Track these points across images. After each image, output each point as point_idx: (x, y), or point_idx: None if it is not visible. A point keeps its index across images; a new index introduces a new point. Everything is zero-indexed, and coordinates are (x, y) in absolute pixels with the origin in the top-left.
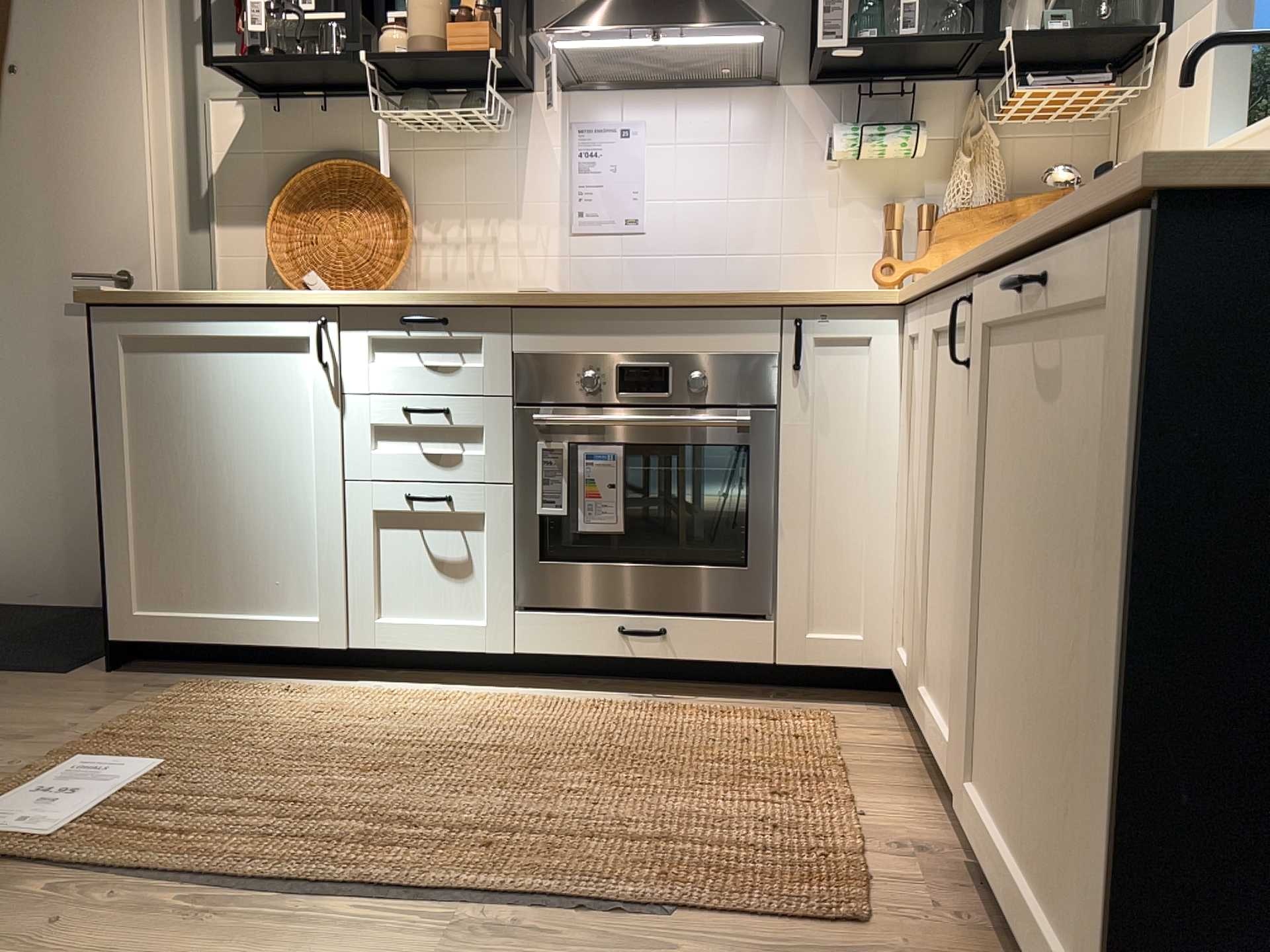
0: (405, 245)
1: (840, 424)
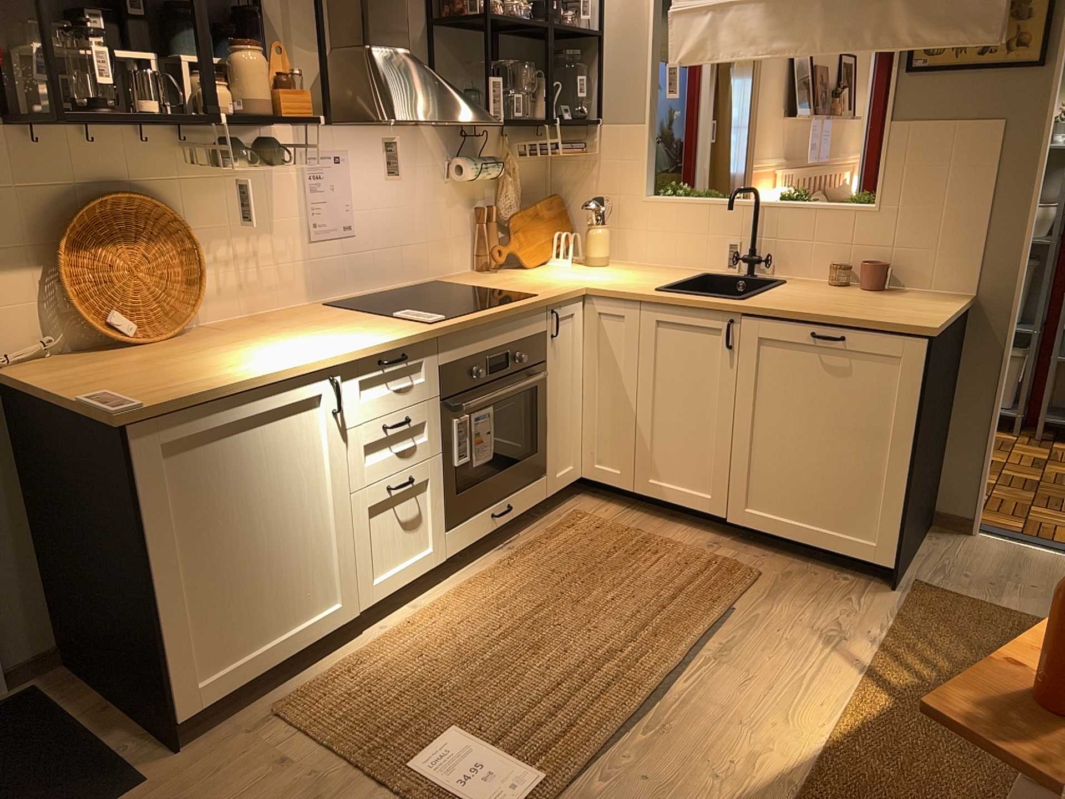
0: (206, 274)
1: (564, 361)
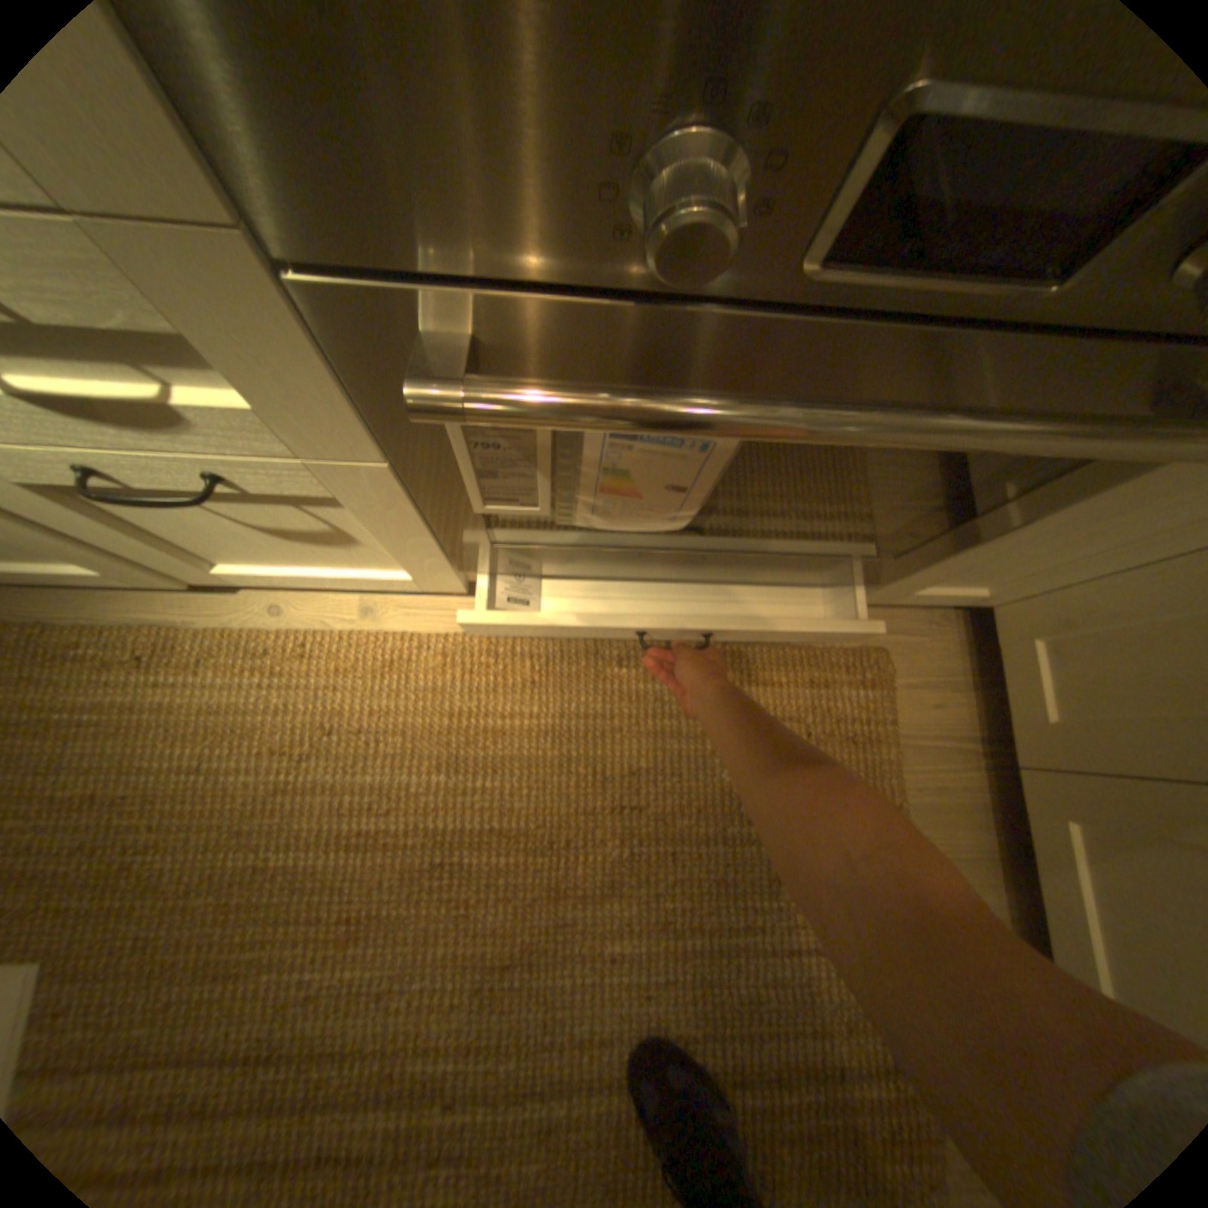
0: None
1: None
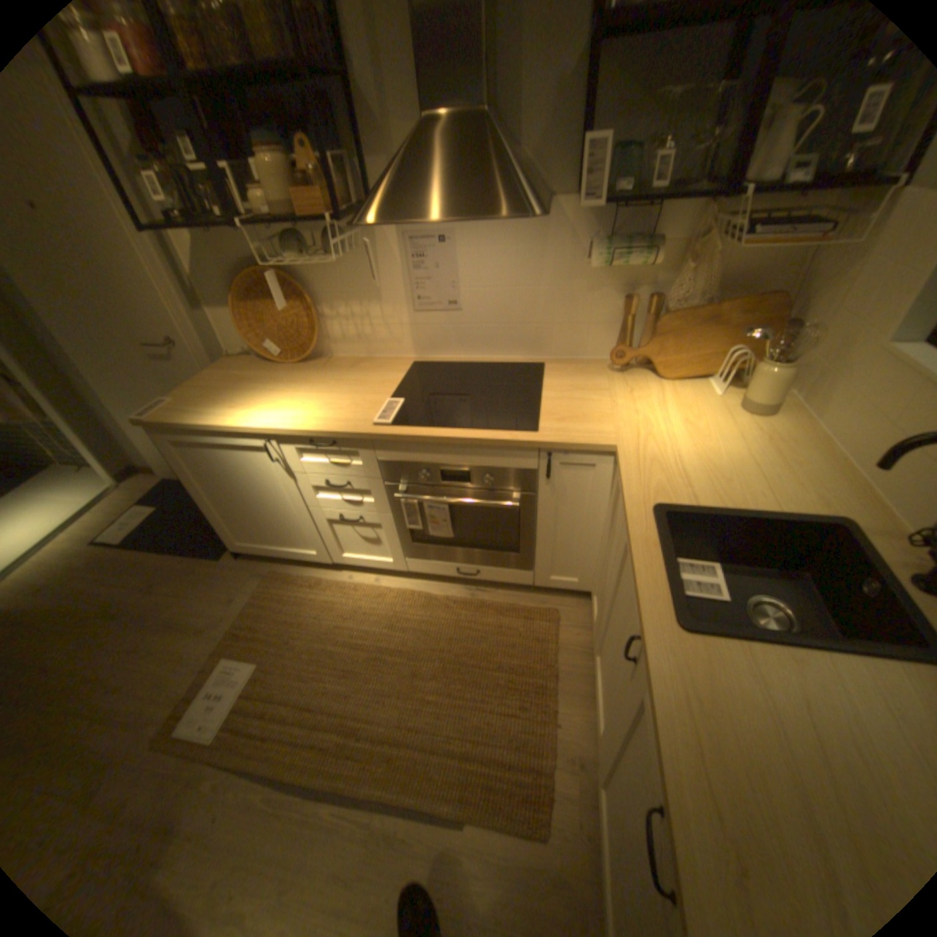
0: (315, 325)
1: (571, 501)
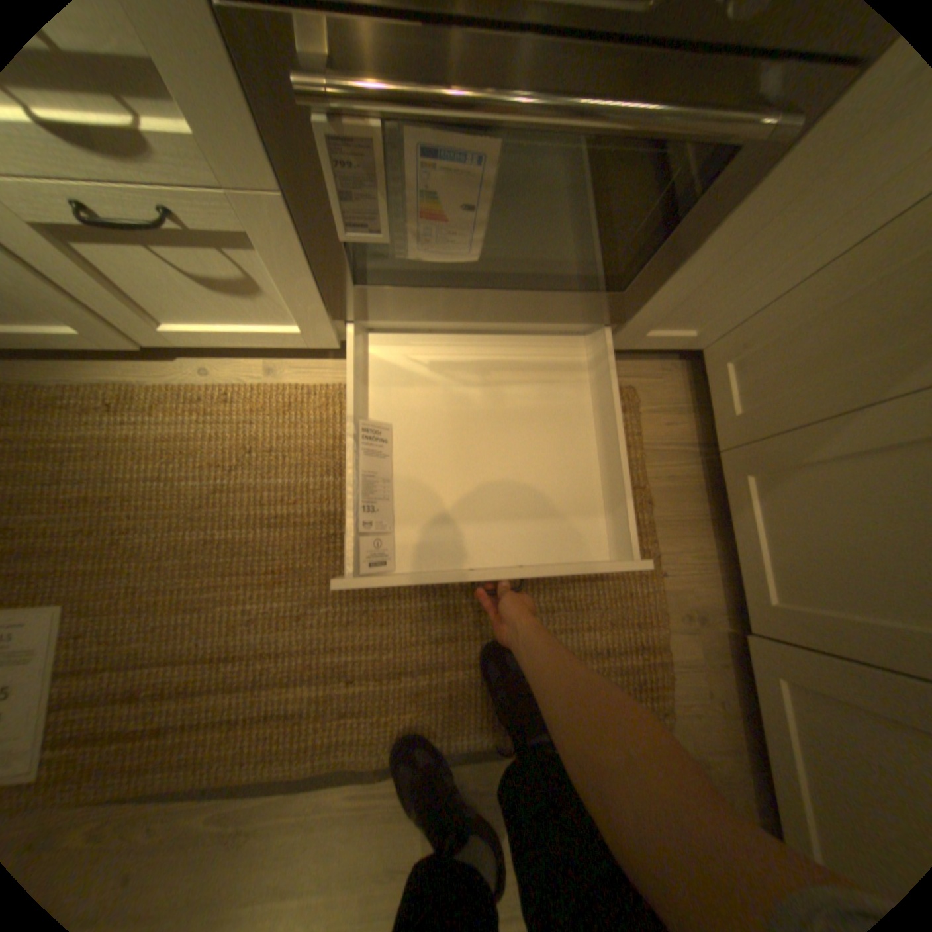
0: None
1: None
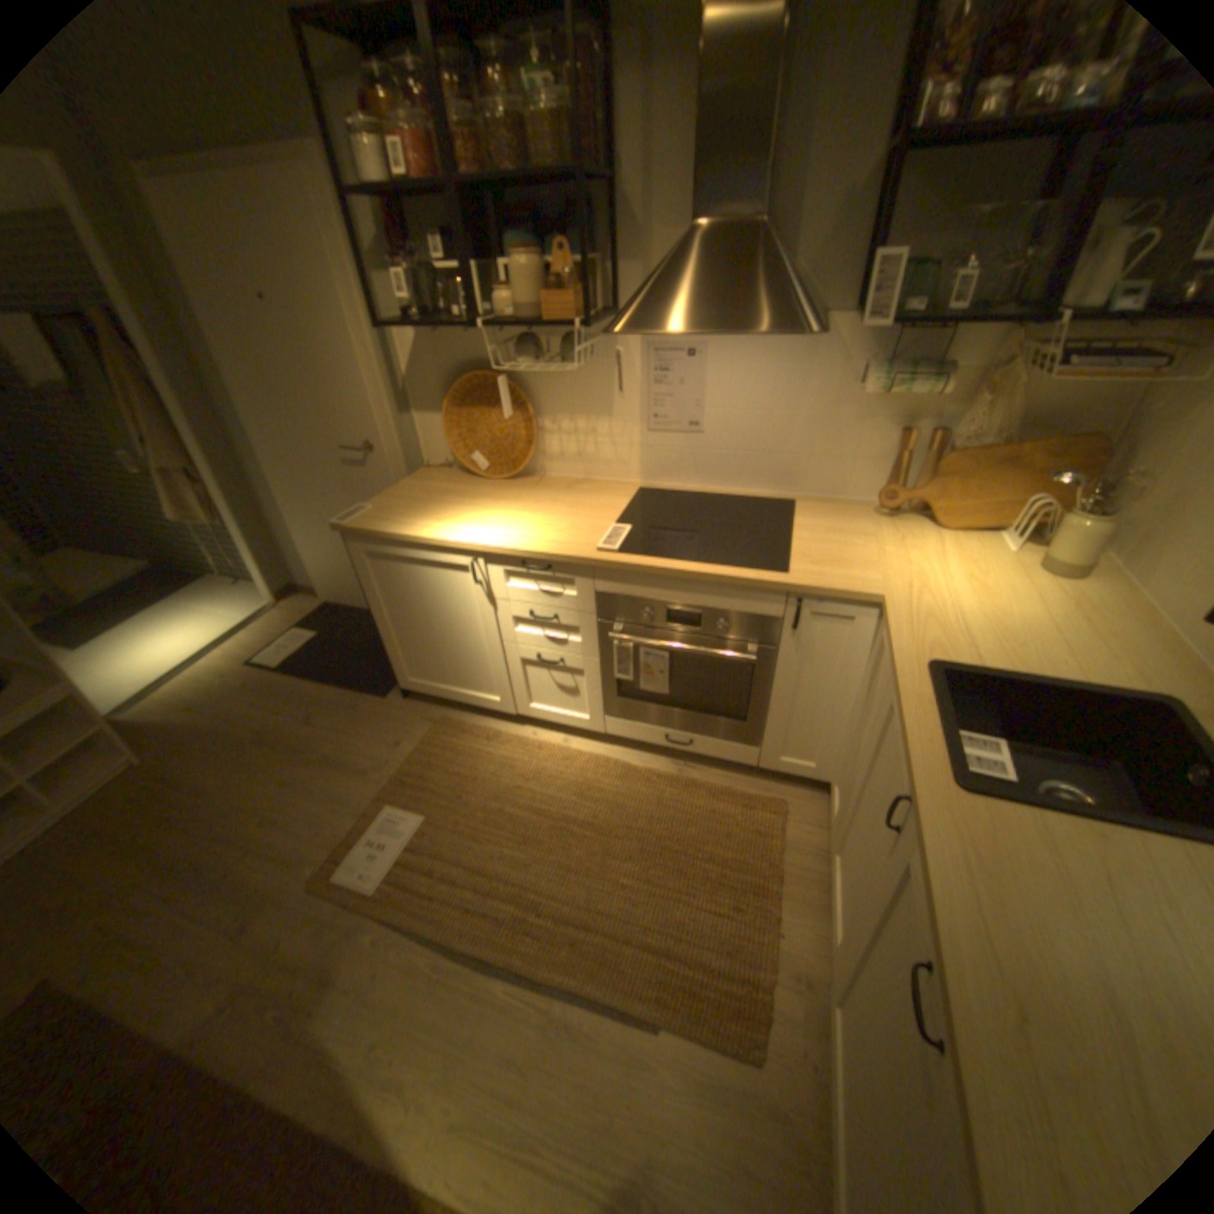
0: (532, 439)
1: (818, 661)
